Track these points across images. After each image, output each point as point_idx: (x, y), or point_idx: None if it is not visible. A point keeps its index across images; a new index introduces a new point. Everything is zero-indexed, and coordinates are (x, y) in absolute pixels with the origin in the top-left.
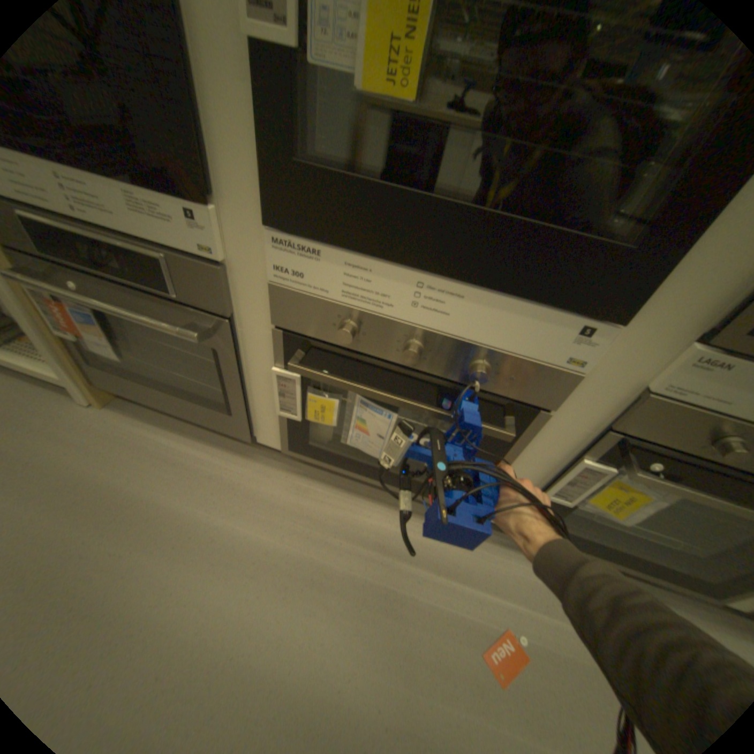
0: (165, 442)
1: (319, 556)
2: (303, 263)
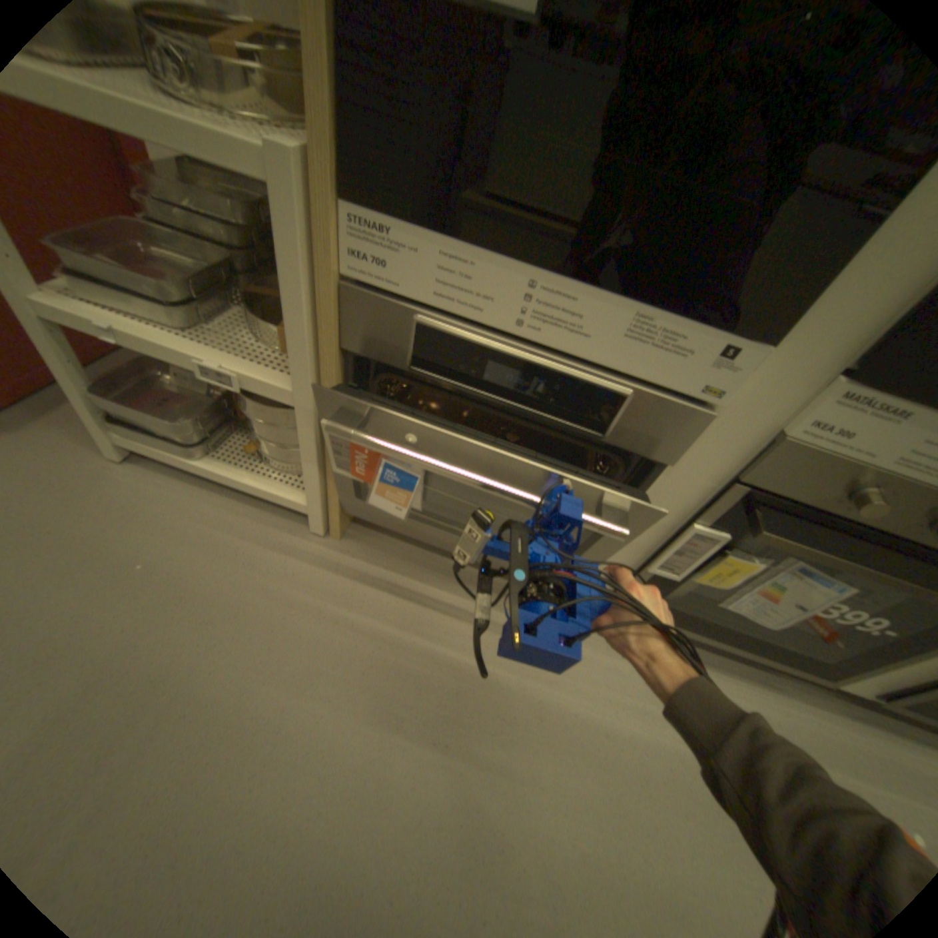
0: (433, 585)
1: (665, 739)
2: (868, 423)
